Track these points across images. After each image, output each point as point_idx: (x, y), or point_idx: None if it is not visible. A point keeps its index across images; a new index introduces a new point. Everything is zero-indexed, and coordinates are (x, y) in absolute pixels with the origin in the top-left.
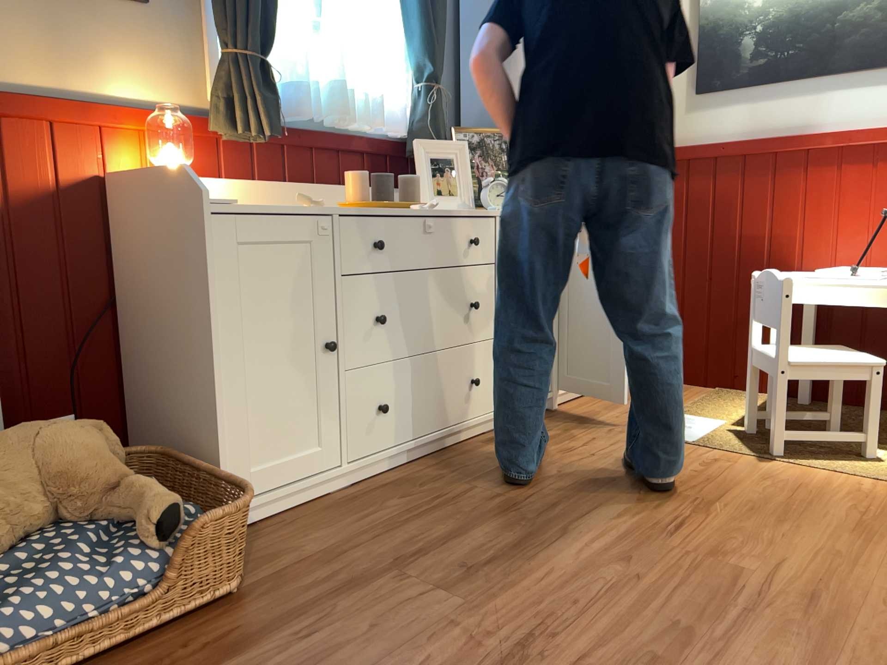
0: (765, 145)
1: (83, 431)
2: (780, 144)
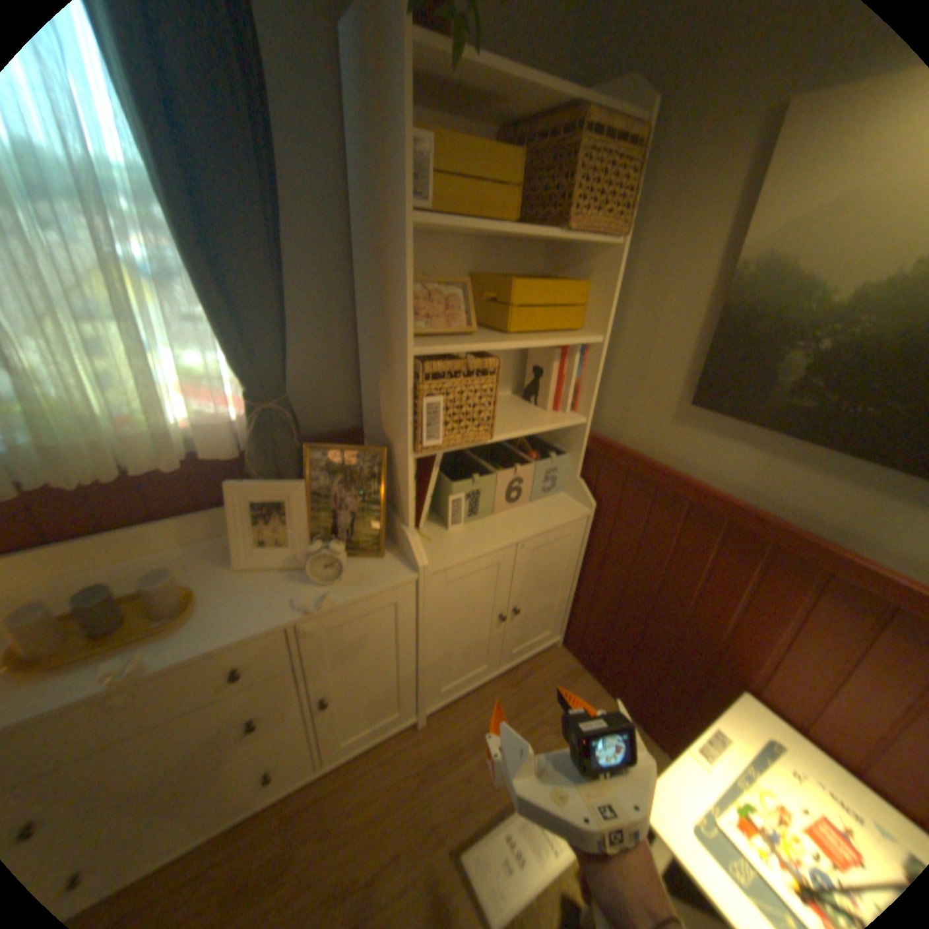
0: (770, 531)
1: None
2: (793, 543)
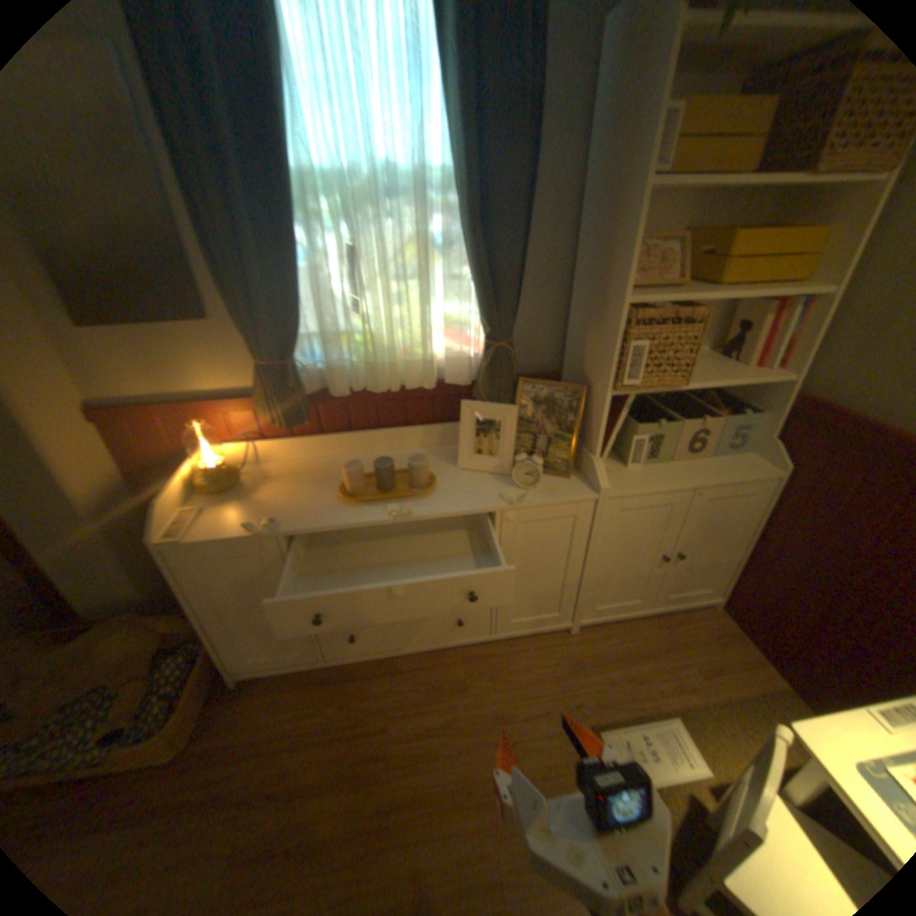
0: None
1: (125, 642)
2: None
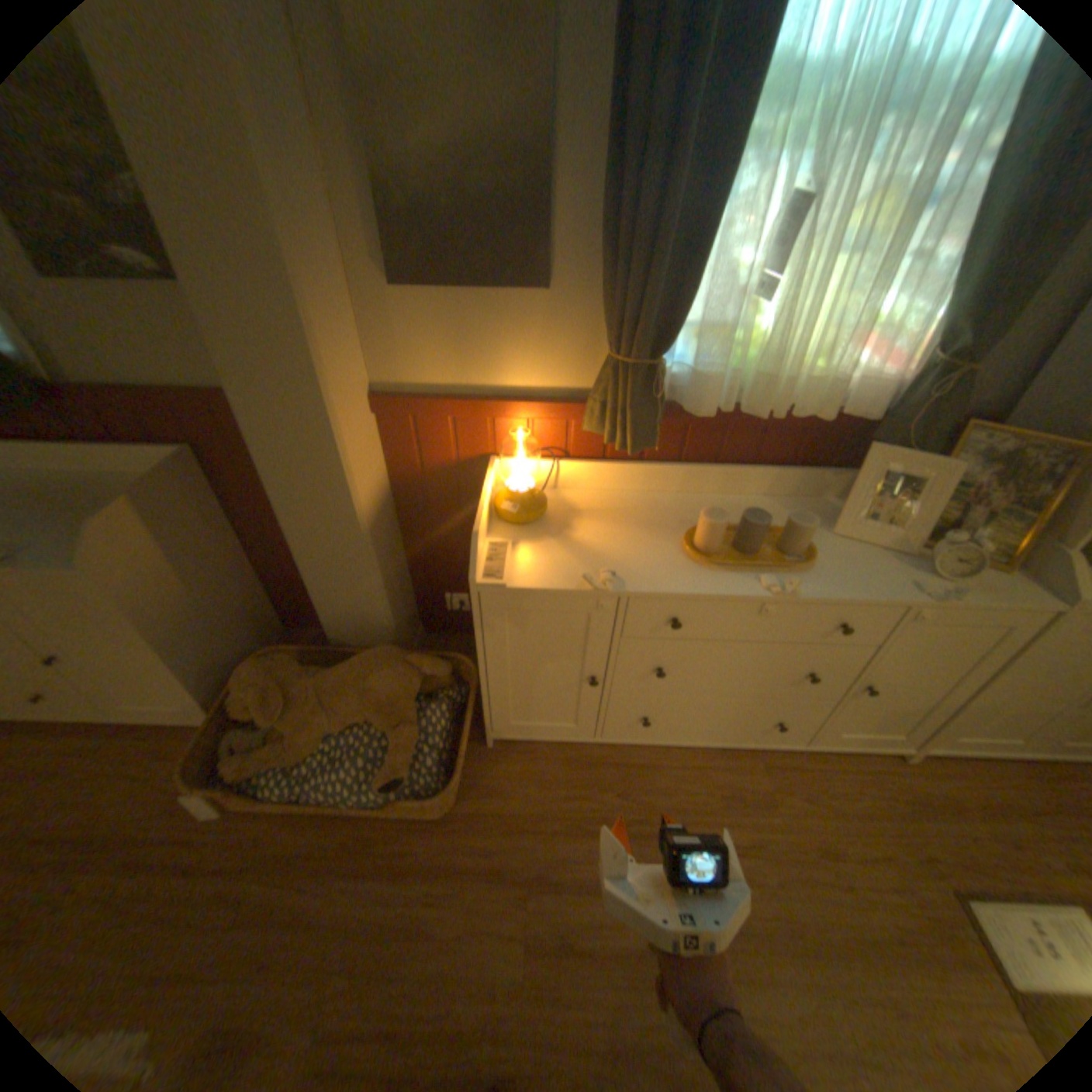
0: None
1: (398, 679)
2: None
